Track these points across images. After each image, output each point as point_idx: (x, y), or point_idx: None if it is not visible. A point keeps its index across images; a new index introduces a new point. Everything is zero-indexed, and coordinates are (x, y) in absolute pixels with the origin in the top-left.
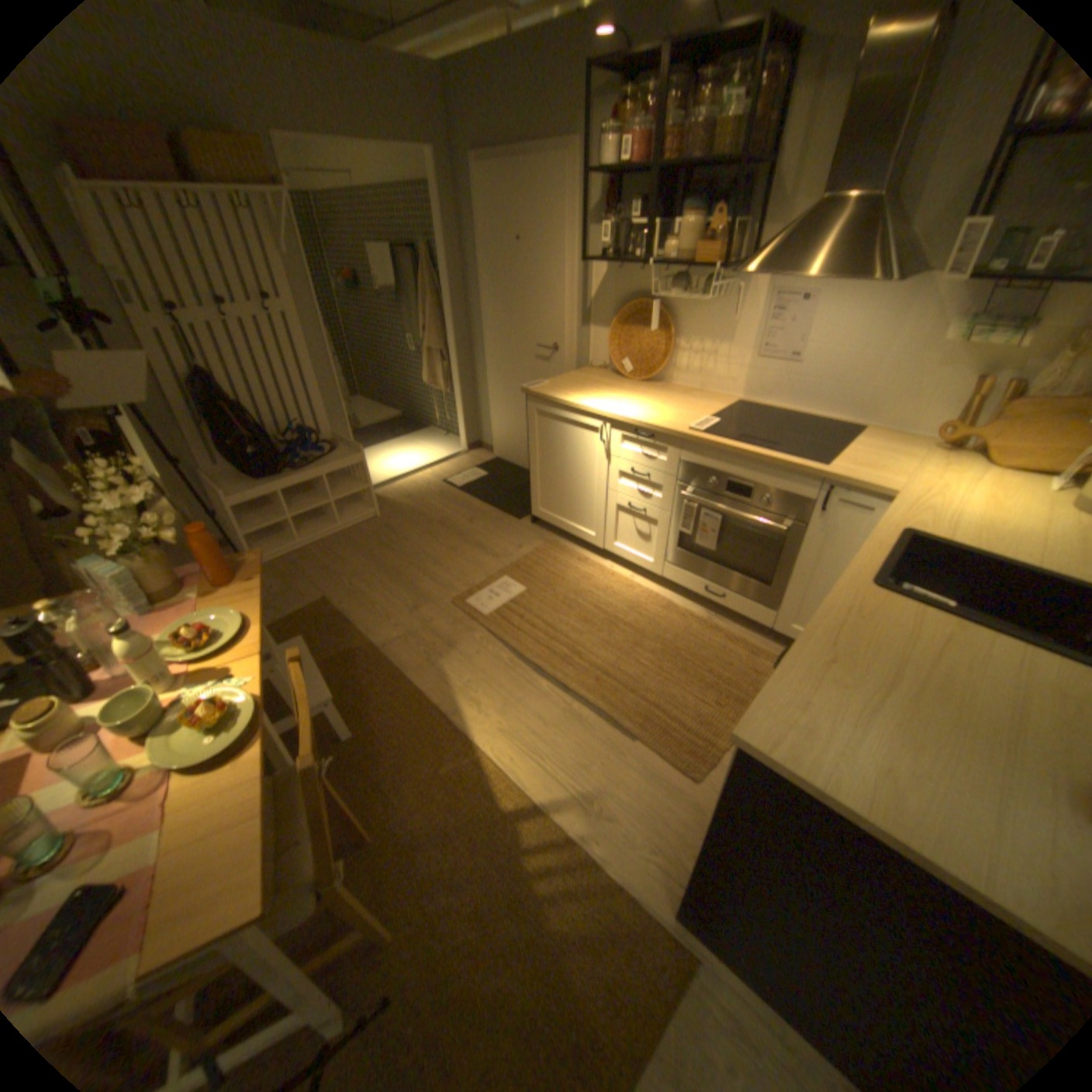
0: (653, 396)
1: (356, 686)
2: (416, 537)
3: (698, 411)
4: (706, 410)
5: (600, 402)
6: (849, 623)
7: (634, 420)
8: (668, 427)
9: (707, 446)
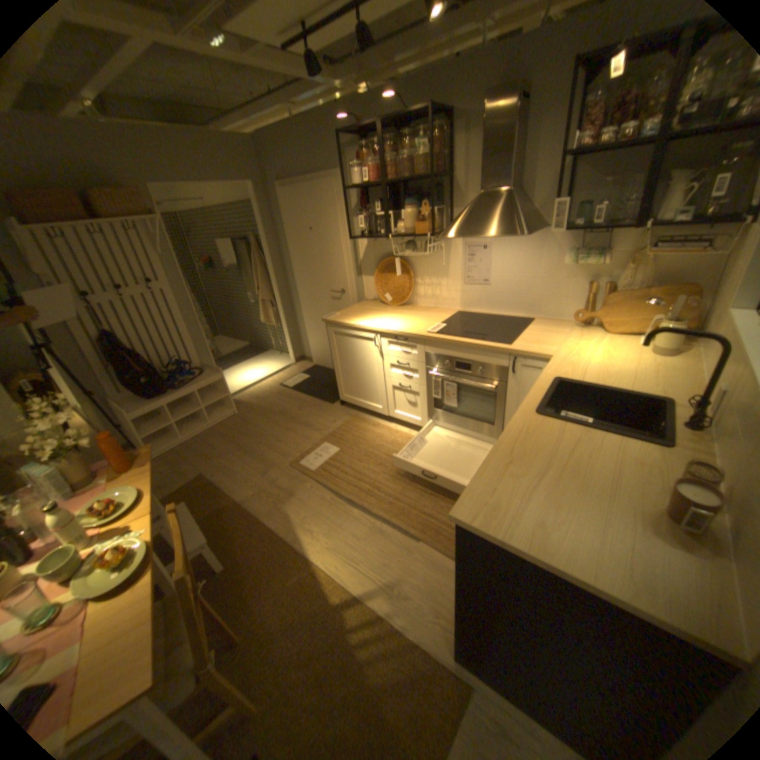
0: (405, 314)
1: (225, 533)
2: (263, 424)
3: (433, 321)
4: (438, 319)
5: (372, 322)
6: (523, 439)
7: (393, 331)
8: (414, 332)
9: (439, 342)
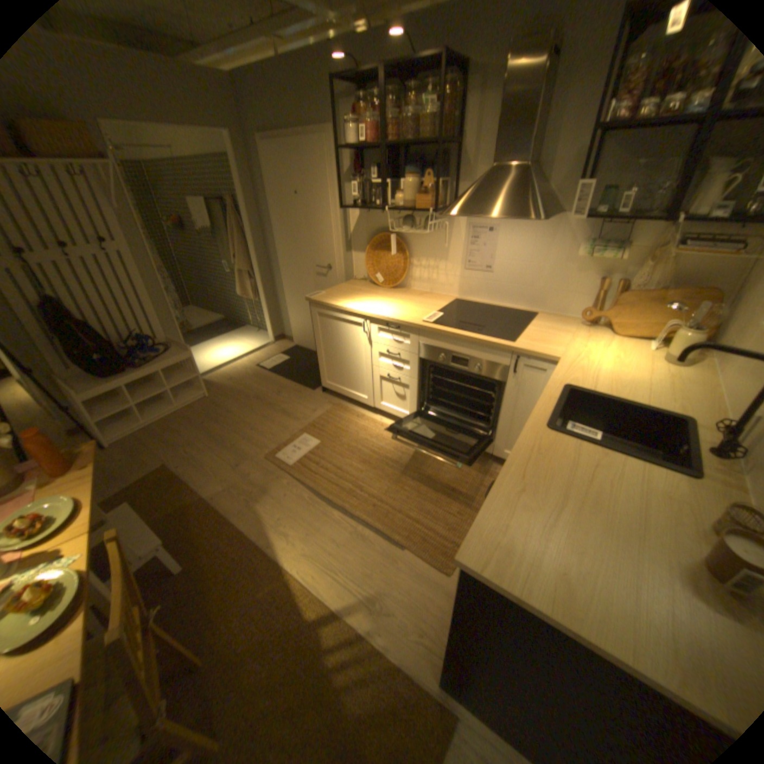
0: (398, 298)
1: (189, 534)
2: (236, 410)
3: (428, 308)
4: (434, 307)
5: (361, 305)
6: (533, 458)
7: (385, 317)
8: (408, 321)
9: (435, 333)
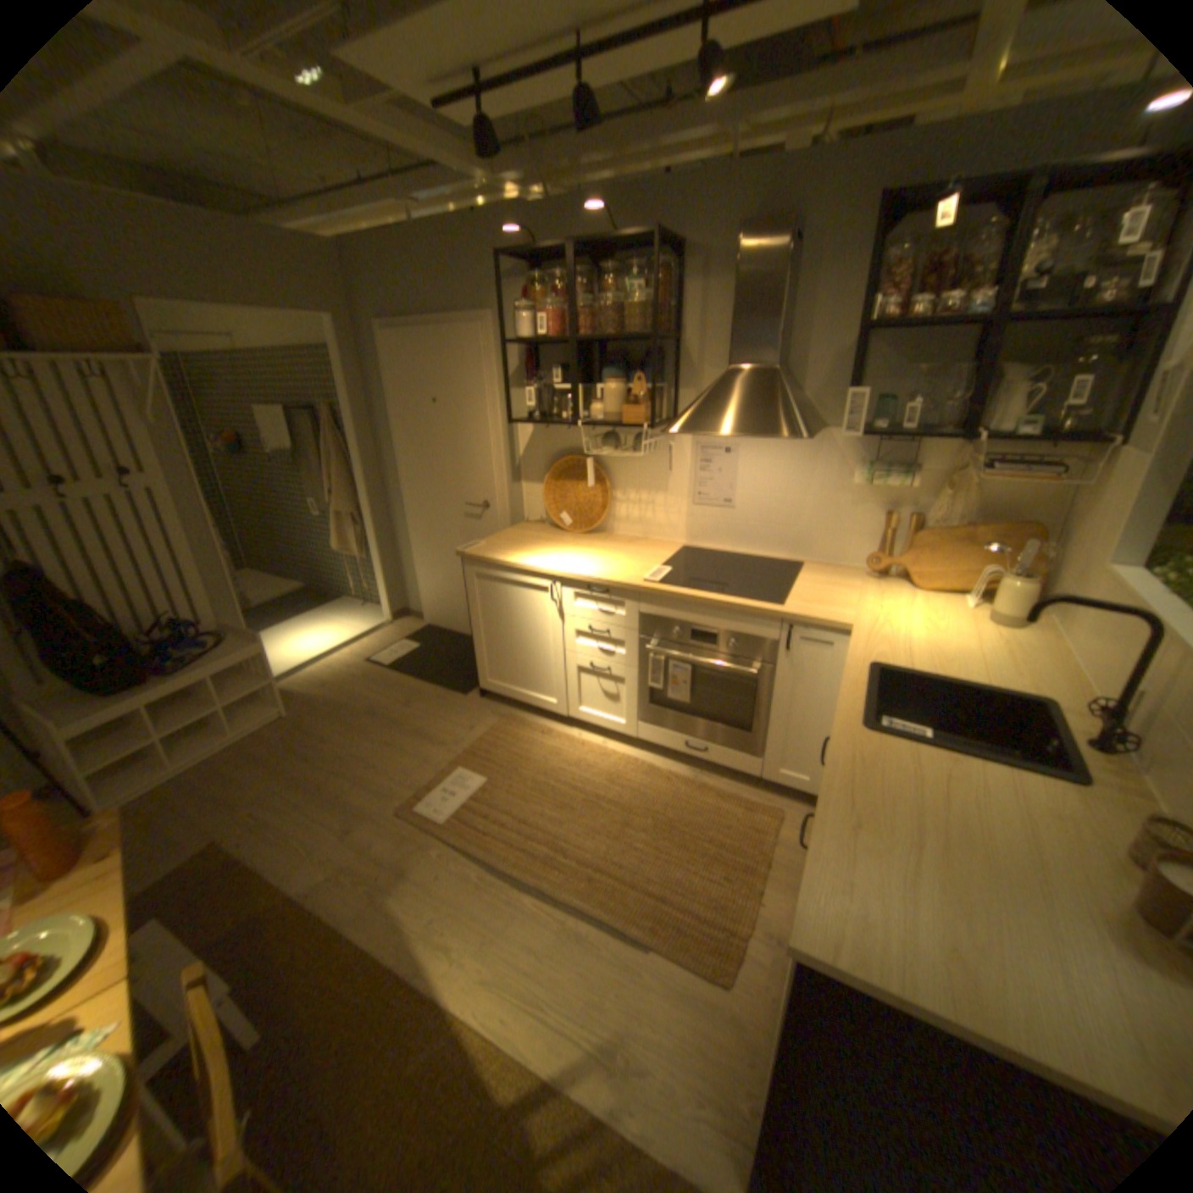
0: (599, 548)
1: (270, 967)
2: (337, 736)
3: (647, 561)
4: (654, 558)
5: (545, 559)
6: (854, 775)
7: (585, 576)
8: (622, 580)
9: (665, 597)
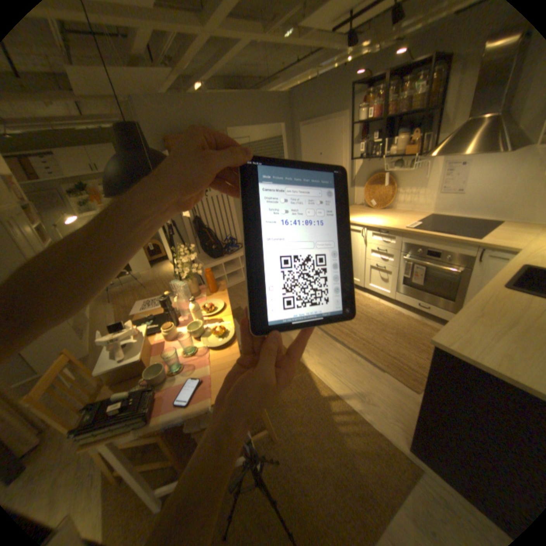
0: (387, 215)
1: None
2: None
3: (410, 220)
4: (414, 219)
5: (361, 219)
6: (491, 304)
7: (378, 225)
8: (395, 227)
9: (415, 234)
